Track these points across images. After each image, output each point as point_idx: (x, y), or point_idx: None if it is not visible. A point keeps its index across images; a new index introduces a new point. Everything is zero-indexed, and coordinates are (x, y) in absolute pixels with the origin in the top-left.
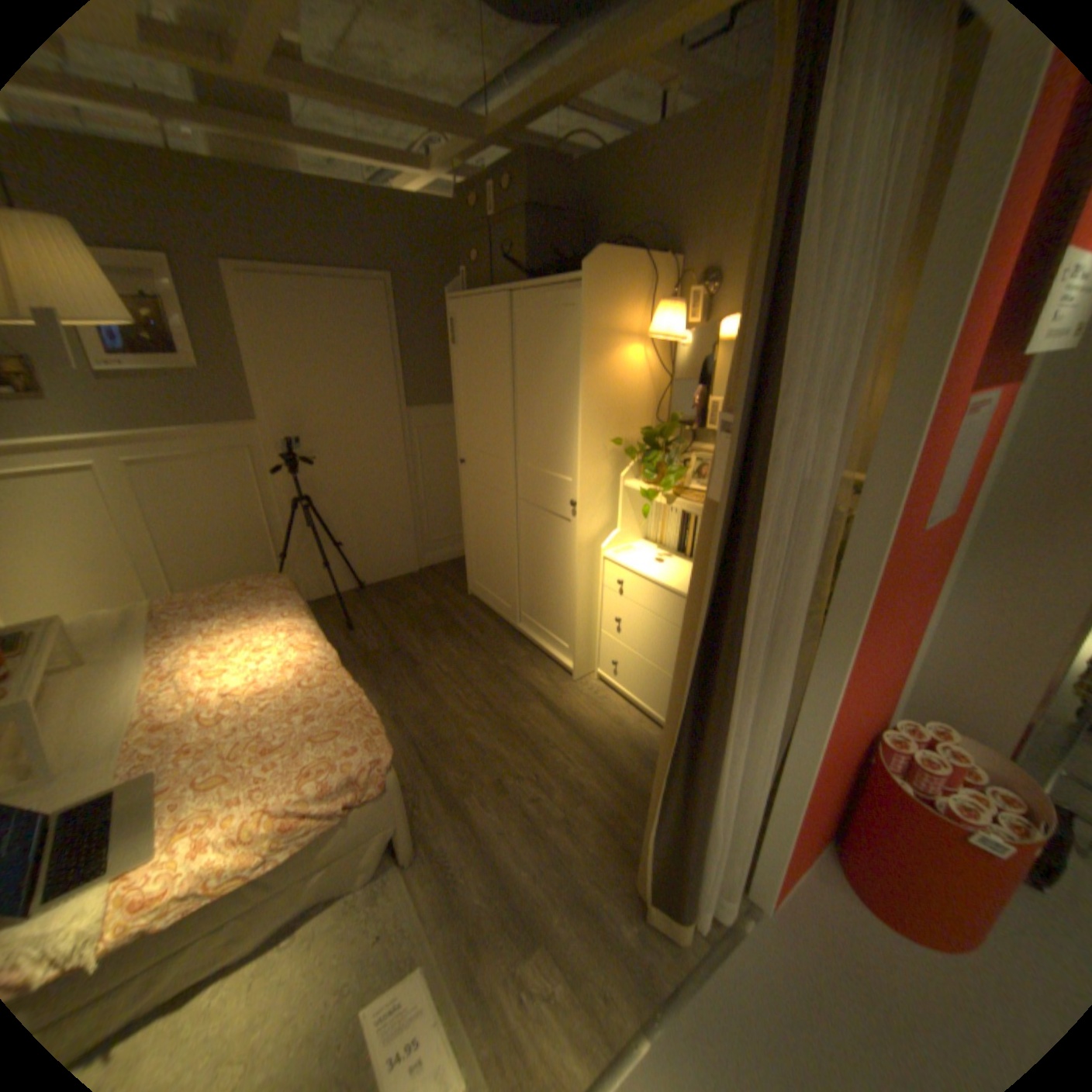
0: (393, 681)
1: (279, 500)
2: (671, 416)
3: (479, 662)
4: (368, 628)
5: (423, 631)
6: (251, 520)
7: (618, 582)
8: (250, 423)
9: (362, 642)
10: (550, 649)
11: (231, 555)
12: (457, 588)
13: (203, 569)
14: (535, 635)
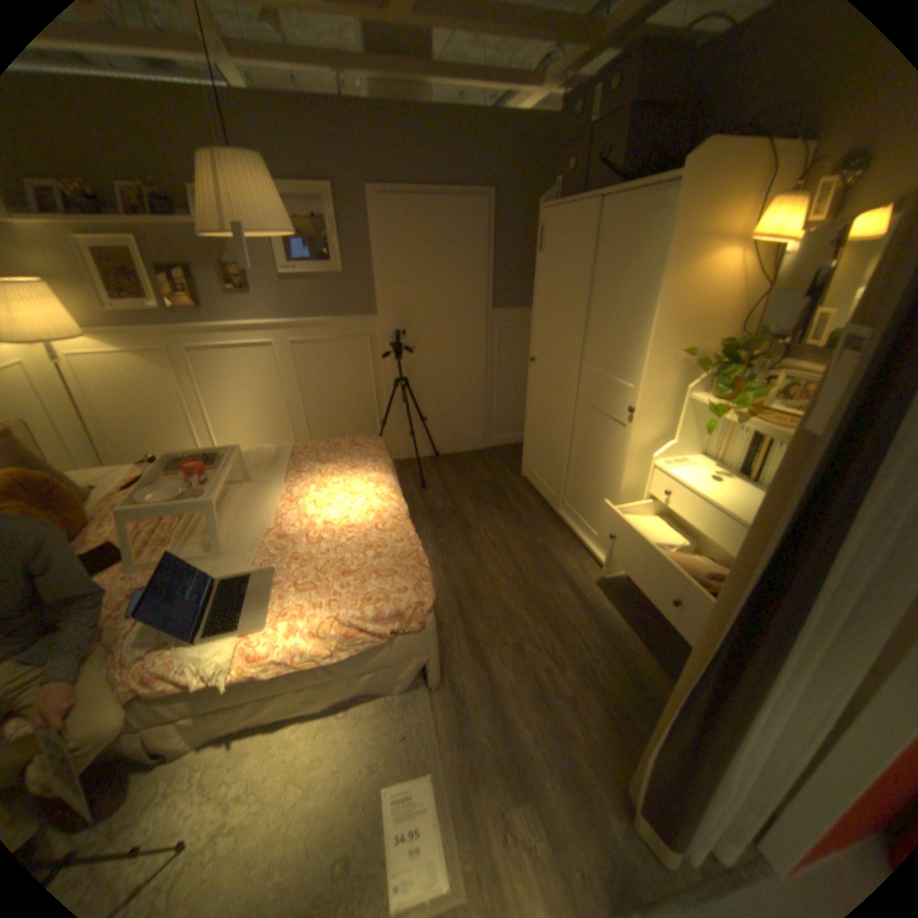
0: (448, 536)
1: (385, 379)
2: (761, 328)
3: (520, 537)
4: (436, 490)
5: (478, 500)
6: (365, 392)
7: (665, 493)
8: (372, 317)
9: (430, 500)
10: (585, 540)
11: (349, 417)
12: (511, 469)
13: (331, 425)
14: (573, 524)
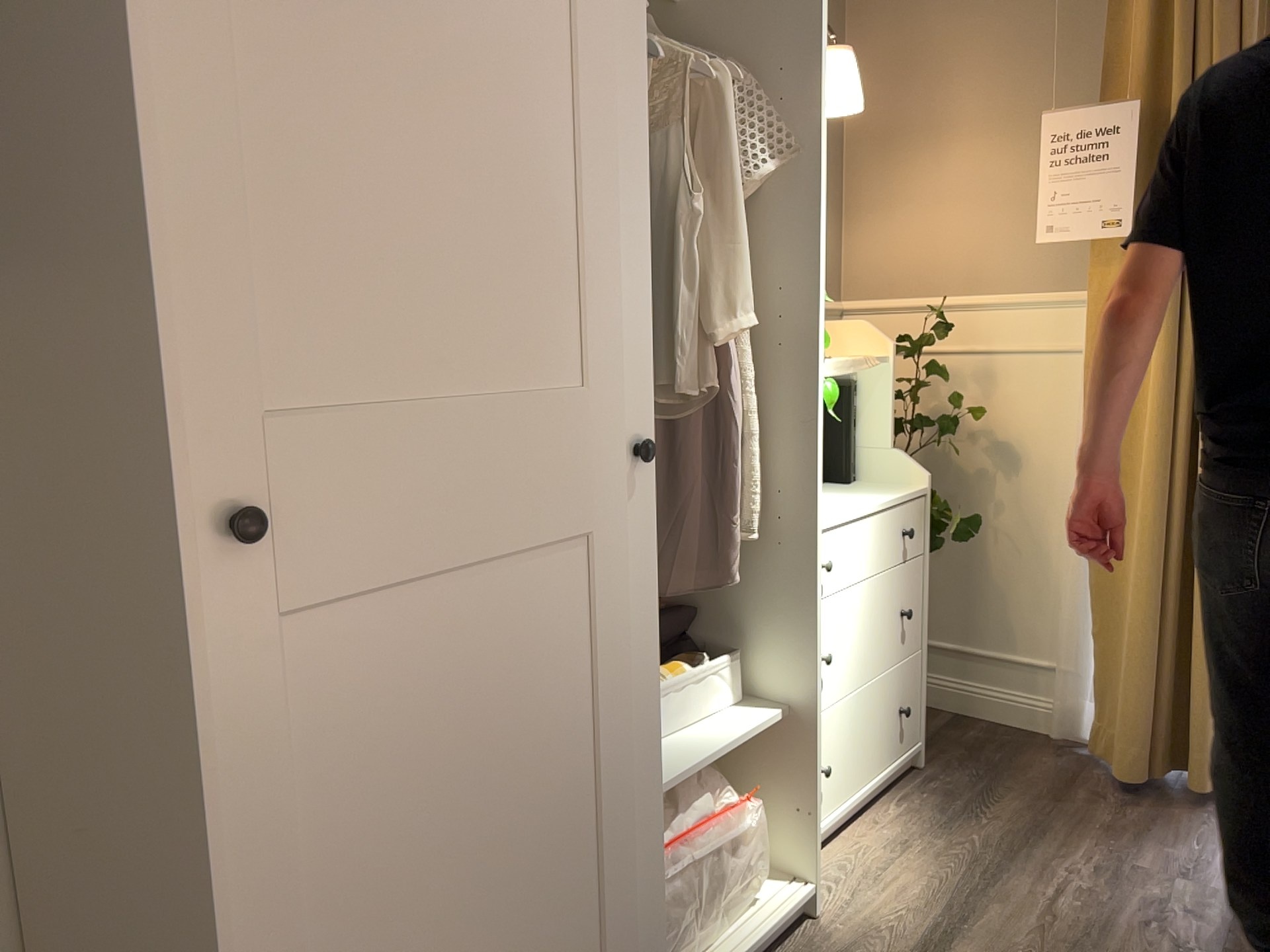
0: None
1: None
2: None
3: None
4: None
5: None
6: None
7: (826, 567)
8: None
9: None
10: (752, 925)
11: None
12: None
13: None
14: None
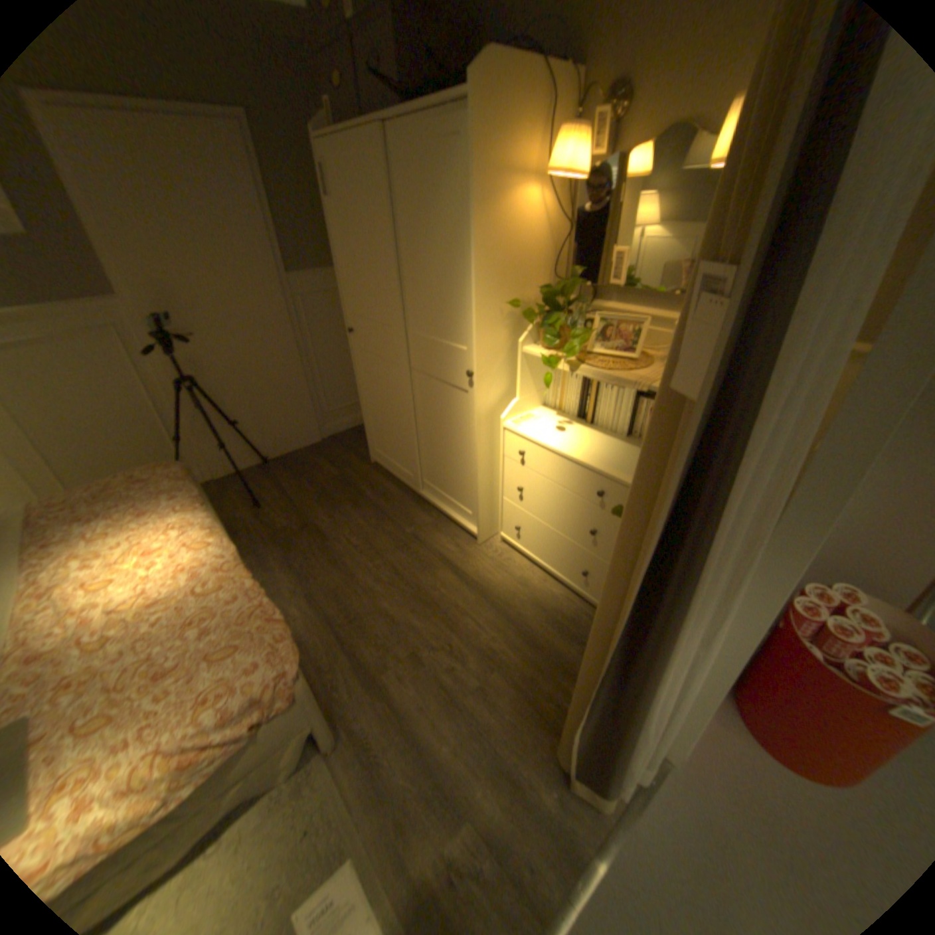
0: (303, 557)
1: (162, 381)
2: (569, 271)
3: (387, 531)
4: (275, 504)
5: (330, 503)
6: (136, 403)
7: (519, 453)
8: (111, 298)
9: (271, 518)
10: (454, 515)
11: (121, 441)
12: (360, 456)
13: (94, 458)
14: (438, 501)
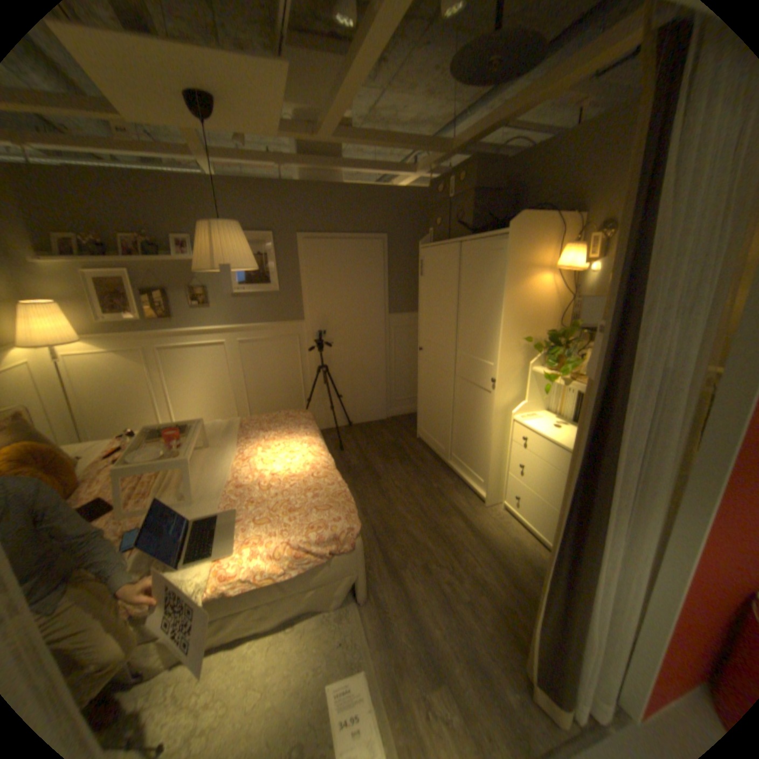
0: (363, 486)
1: (310, 367)
2: (573, 323)
3: (420, 483)
4: (351, 451)
5: (385, 457)
6: (294, 377)
7: (523, 439)
8: (301, 322)
9: (347, 458)
10: (470, 482)
11: (281, 397)
12: (409, 432)
13: (267, 403)
14: (460, 470)
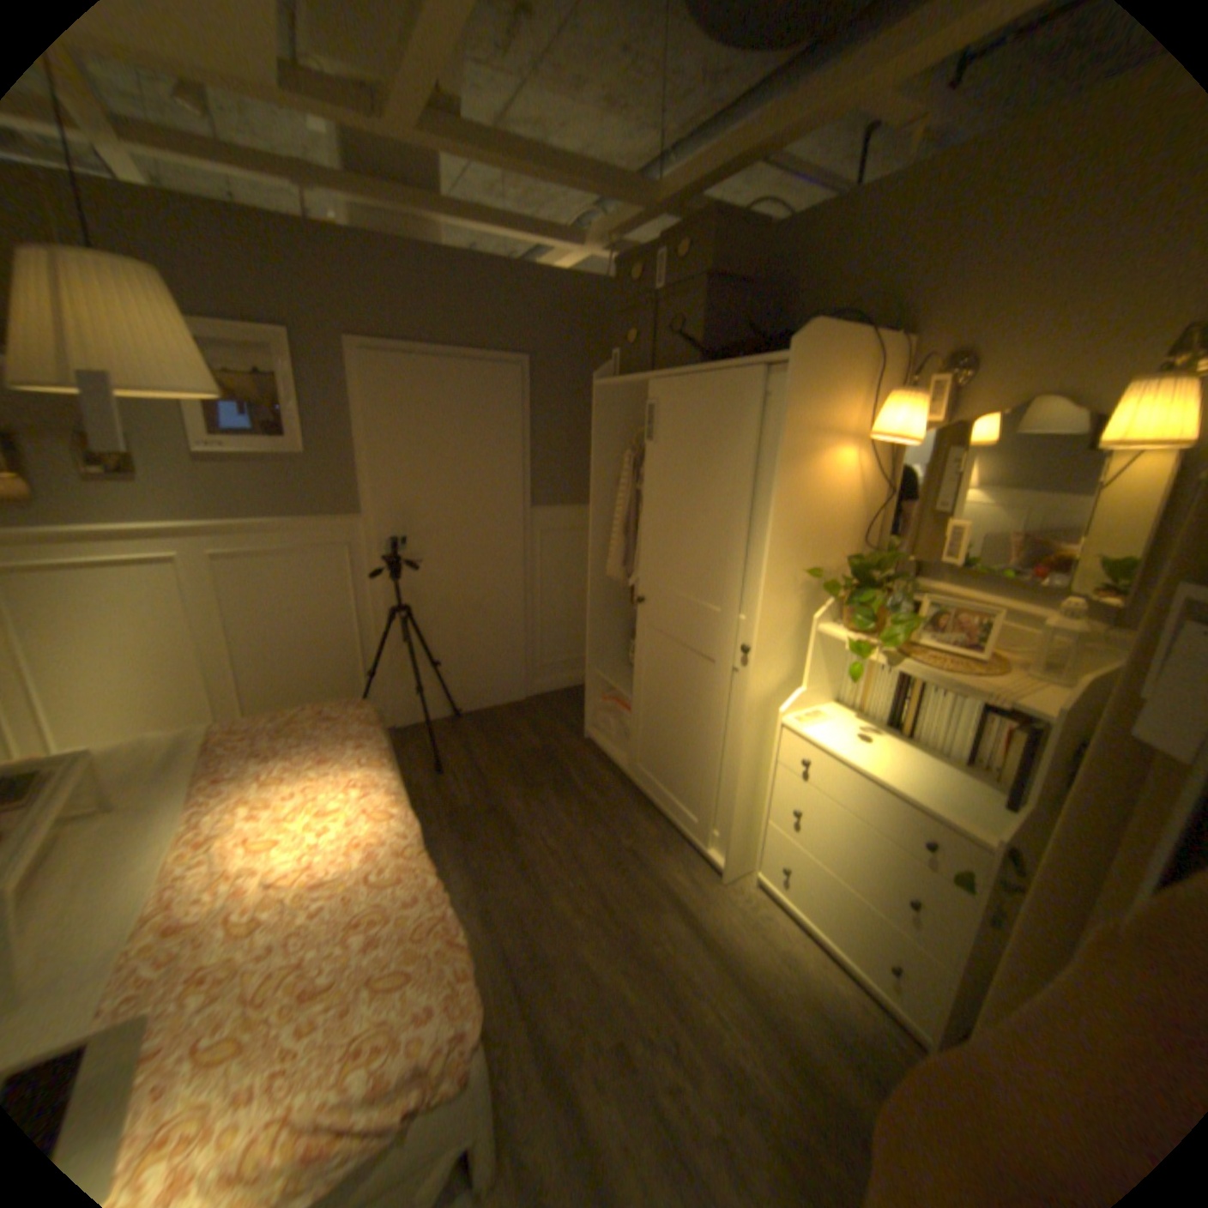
0: (486, 853)
1: (376, 606)
2: (883, 540)
3: (597, 837)
4: (461, 772)
5: (528, 783)
6: (342, 627)
7: (804, 763)
8: (355, 516)
9: (453, 790)
10: (692, 832)
11: (315, 667)
12: (571, 726)
13: (282, 681)
14: (671, 807)
